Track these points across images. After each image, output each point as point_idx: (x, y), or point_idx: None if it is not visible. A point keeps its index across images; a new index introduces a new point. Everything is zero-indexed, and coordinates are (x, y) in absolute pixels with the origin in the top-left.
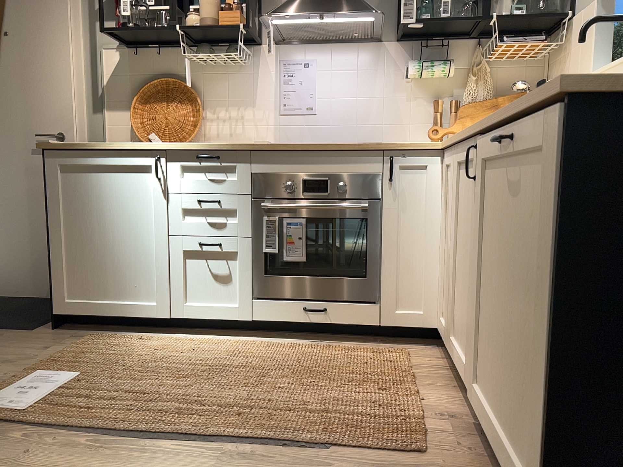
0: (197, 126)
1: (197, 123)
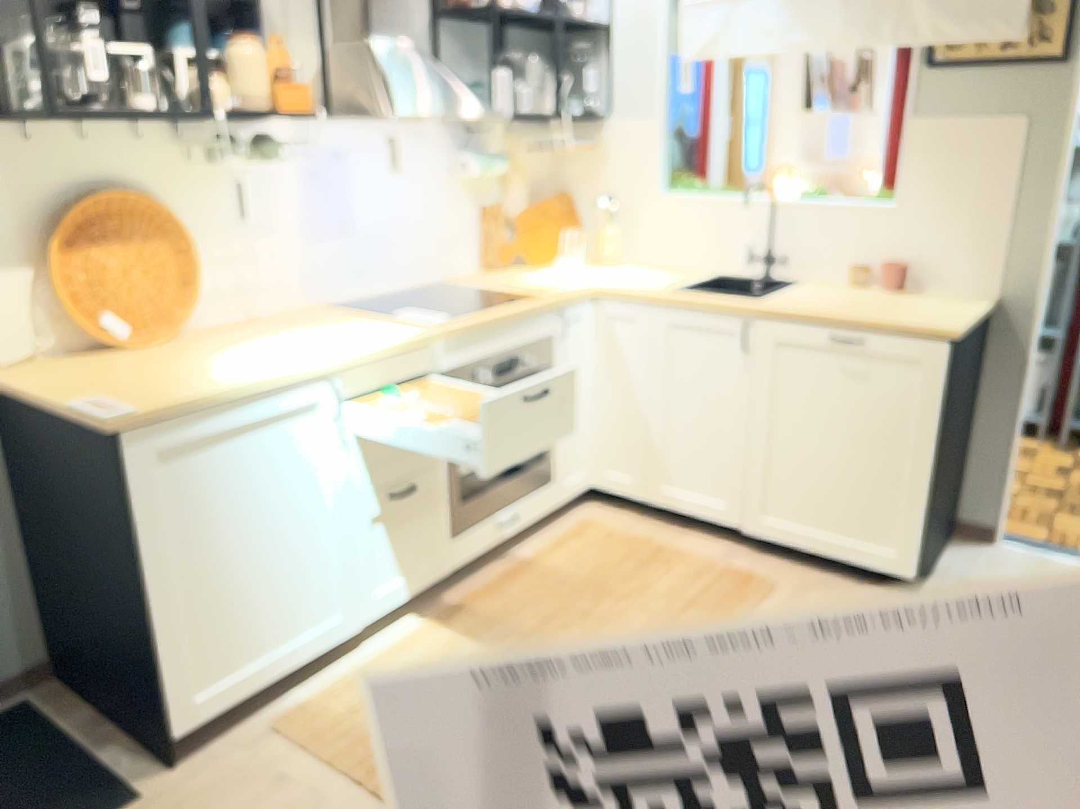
0: (200, 285)
1: (195, 279)
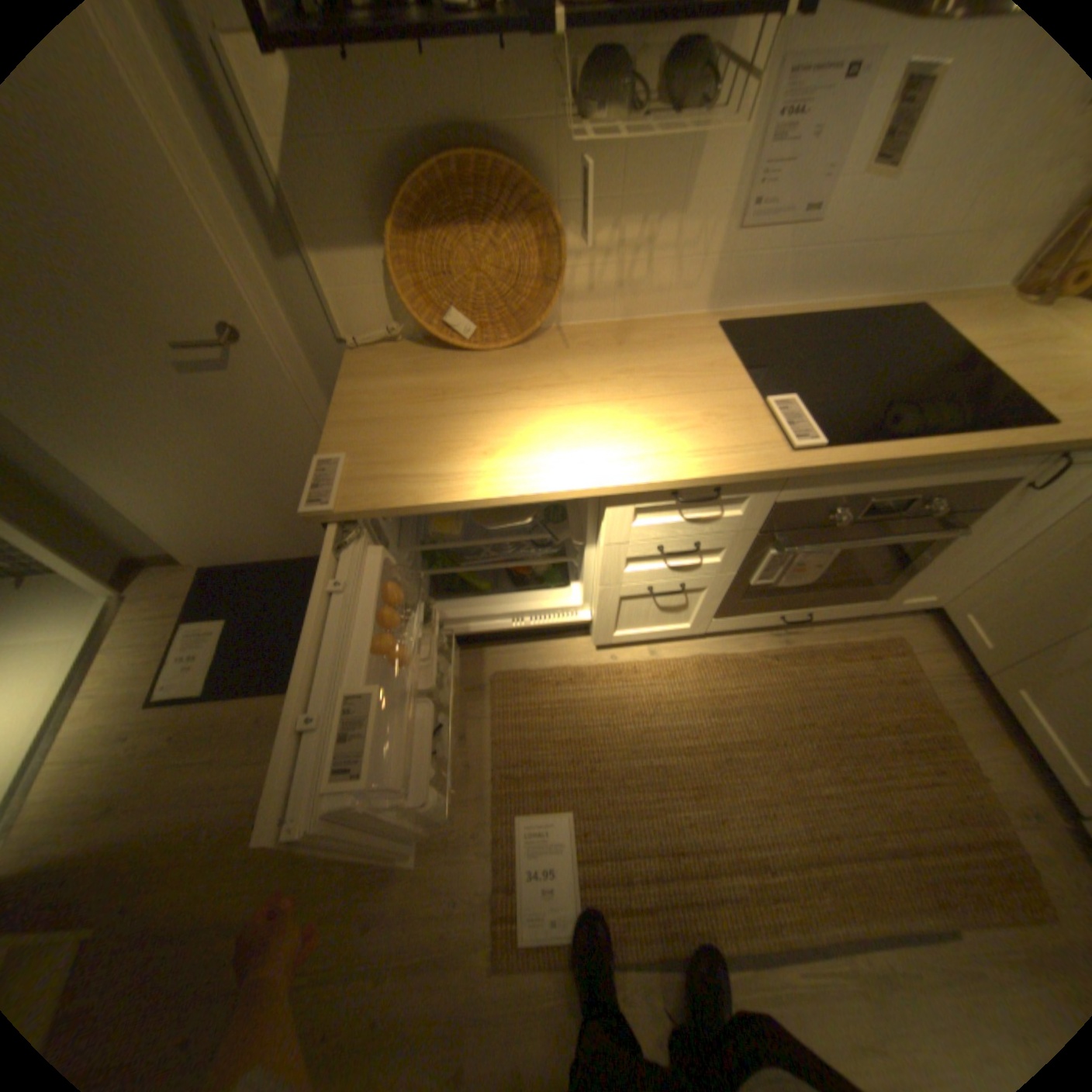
0: (561, 285)
1: (558, 275)
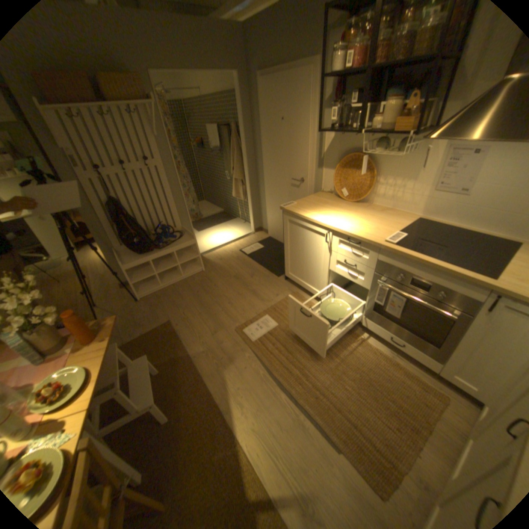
0: (370, 189)
1: (371, 187)
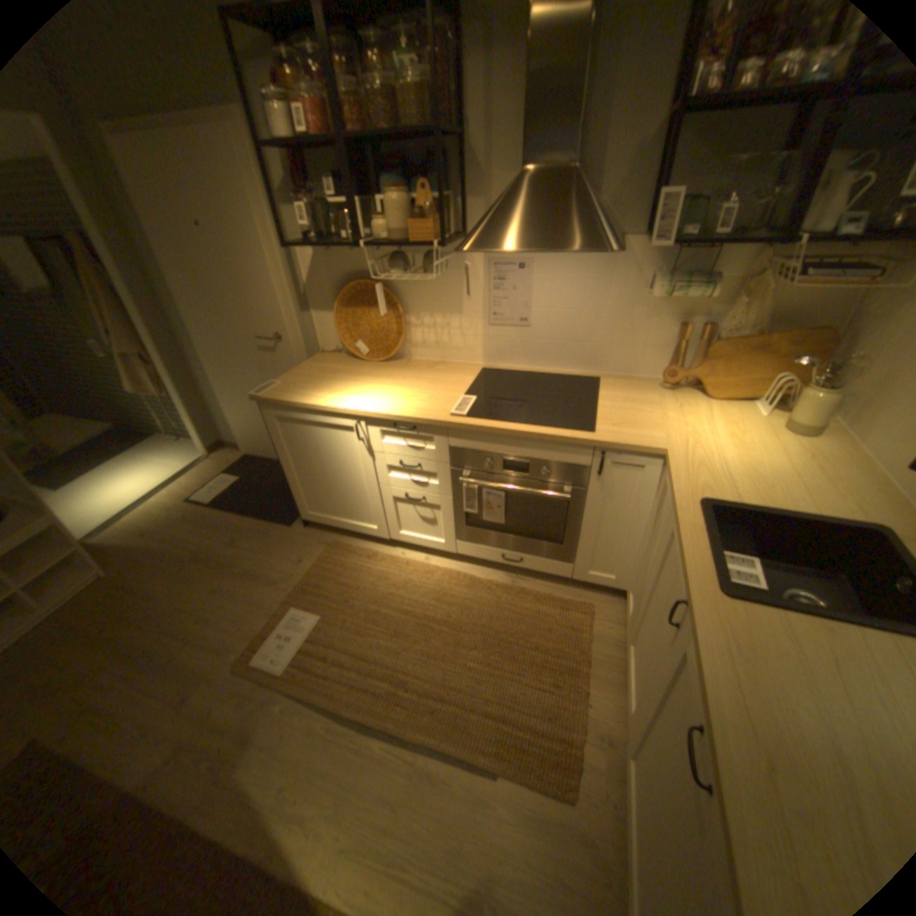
0: (401, 337)
1: (401, 333)
